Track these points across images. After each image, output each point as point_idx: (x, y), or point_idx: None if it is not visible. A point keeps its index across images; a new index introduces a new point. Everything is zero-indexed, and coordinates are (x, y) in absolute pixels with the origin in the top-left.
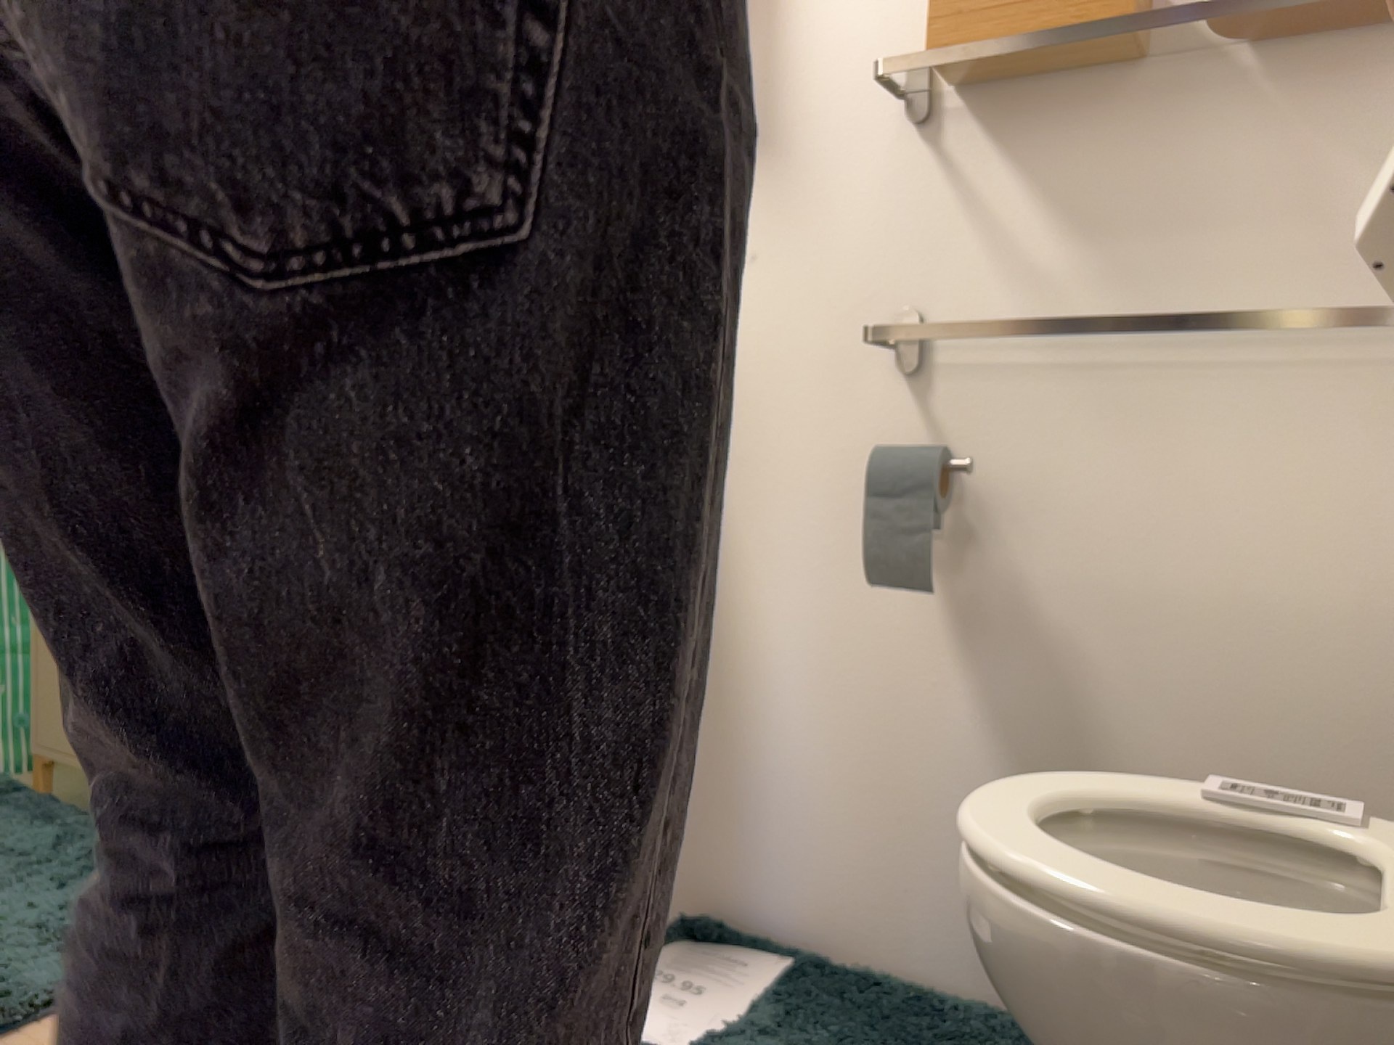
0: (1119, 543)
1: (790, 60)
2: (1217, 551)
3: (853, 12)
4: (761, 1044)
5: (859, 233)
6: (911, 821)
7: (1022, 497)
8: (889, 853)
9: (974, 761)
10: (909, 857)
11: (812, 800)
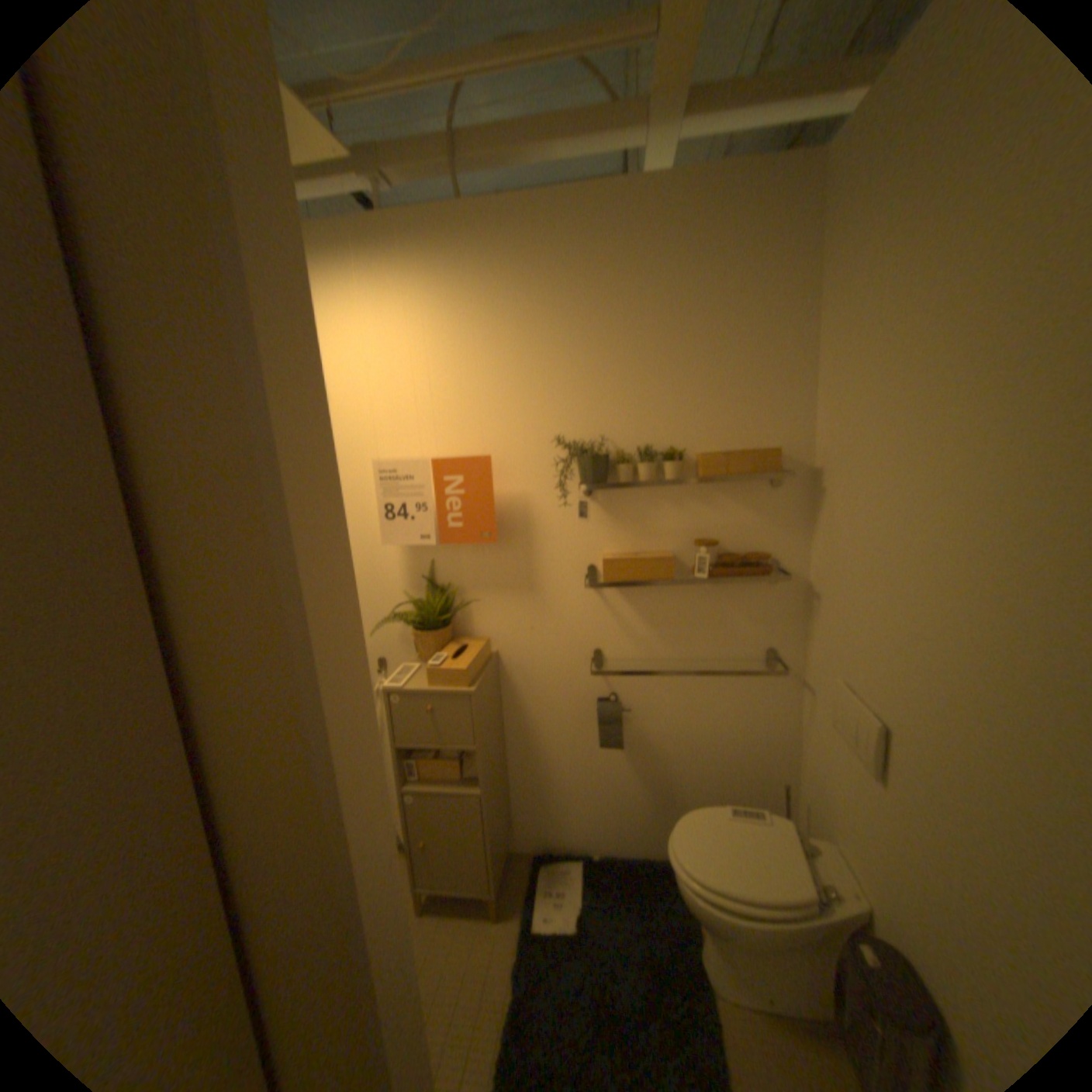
0: (674, 722)
1: (539, 560)
2: (703, 722)
3: (563, 546)
4: (595, 916)
5: (575, 624)
6: (614, 810)
7: (642, 709)
8: (608, 821)
9: (633, 789)
10: (615, 821)
11: (578, 809)
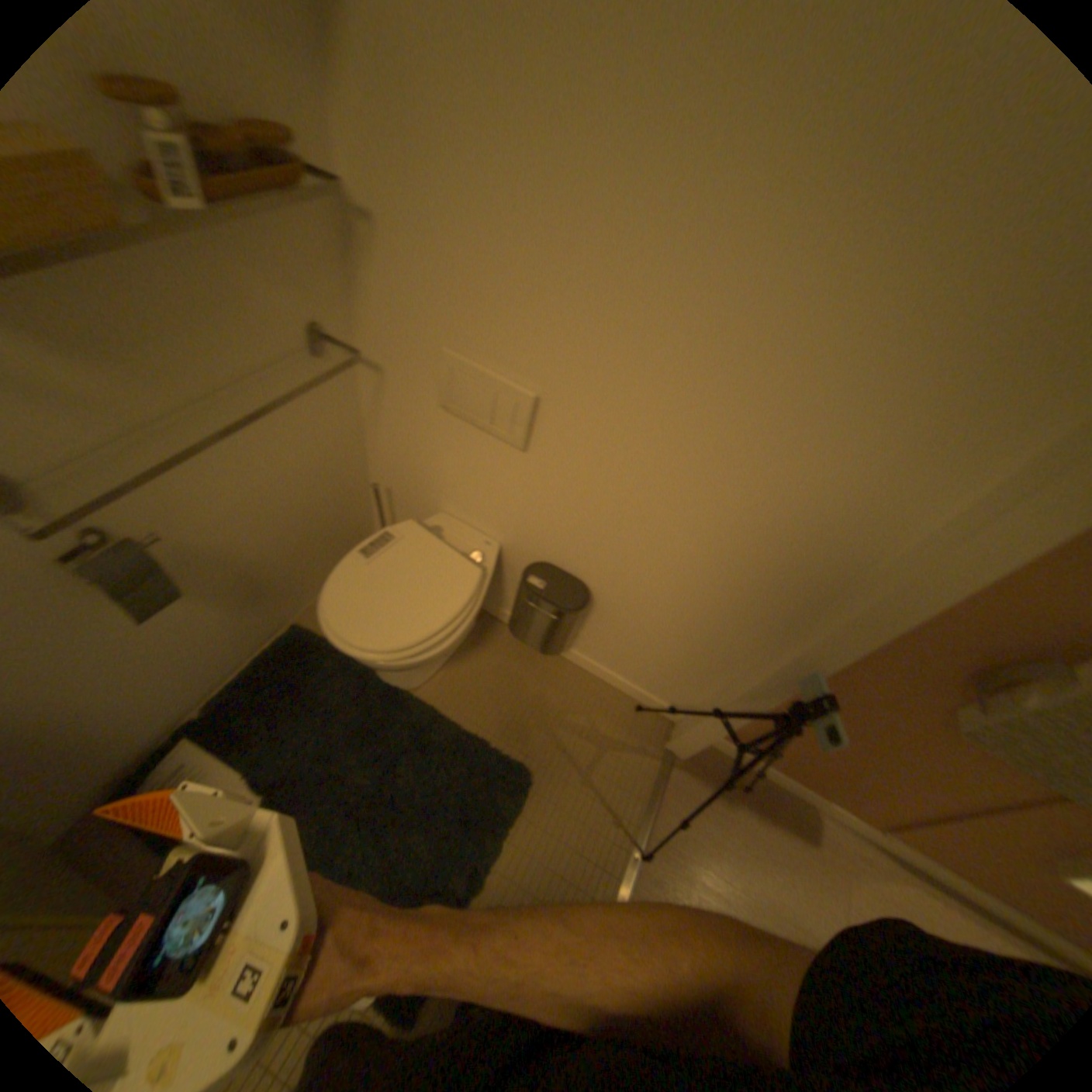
0: (219, 498)
1: None
2: (259, 473)
3: None
4: (263, 762)
5: None
6: (186, 656)
7: (159, 514)
8: (184, 672)
9: (201, 615)
10: (193, 664)
11: (129, 703)
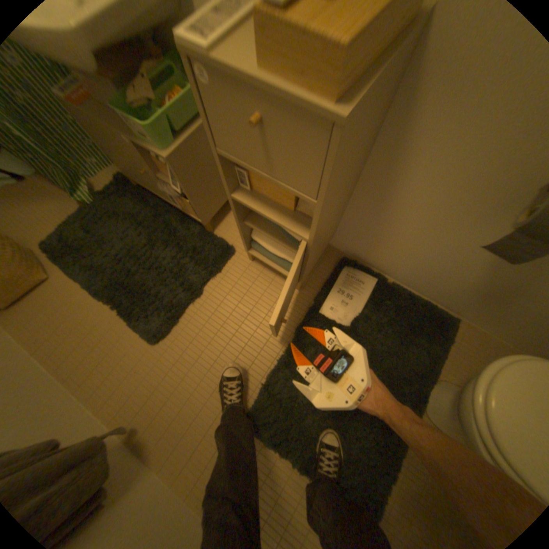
0: None
1: None
2: None
3: None
4: (370, 323)
5: None
6: (436, 269)
7: None
8: (422, 270)
9: (474, 271)
10: (429, 274)
11: (401, 252)
